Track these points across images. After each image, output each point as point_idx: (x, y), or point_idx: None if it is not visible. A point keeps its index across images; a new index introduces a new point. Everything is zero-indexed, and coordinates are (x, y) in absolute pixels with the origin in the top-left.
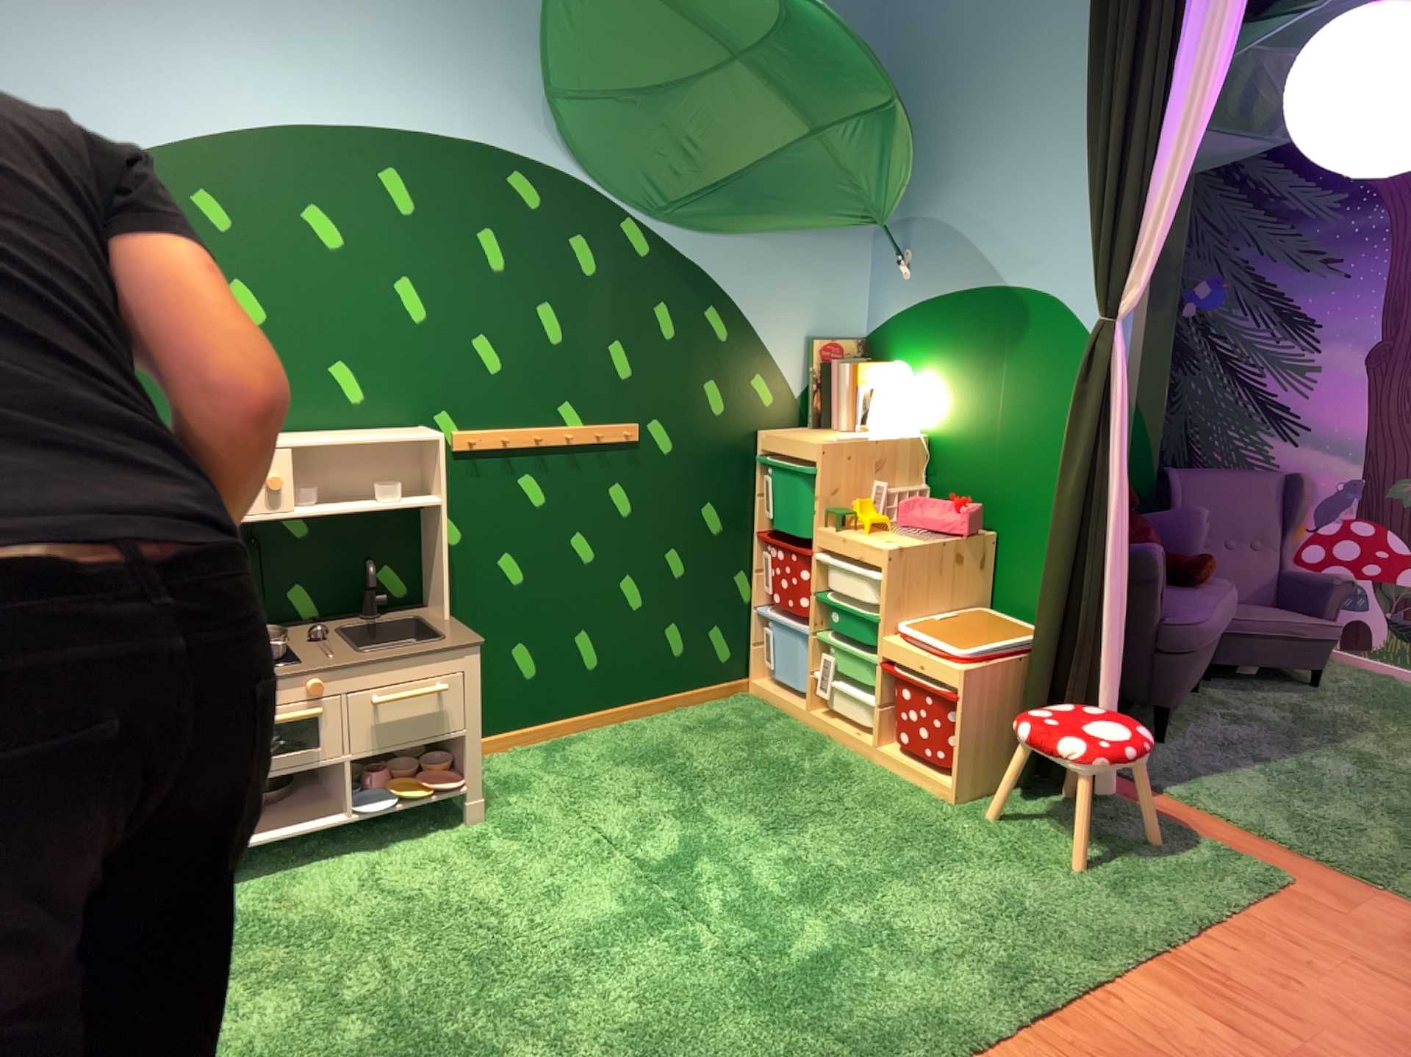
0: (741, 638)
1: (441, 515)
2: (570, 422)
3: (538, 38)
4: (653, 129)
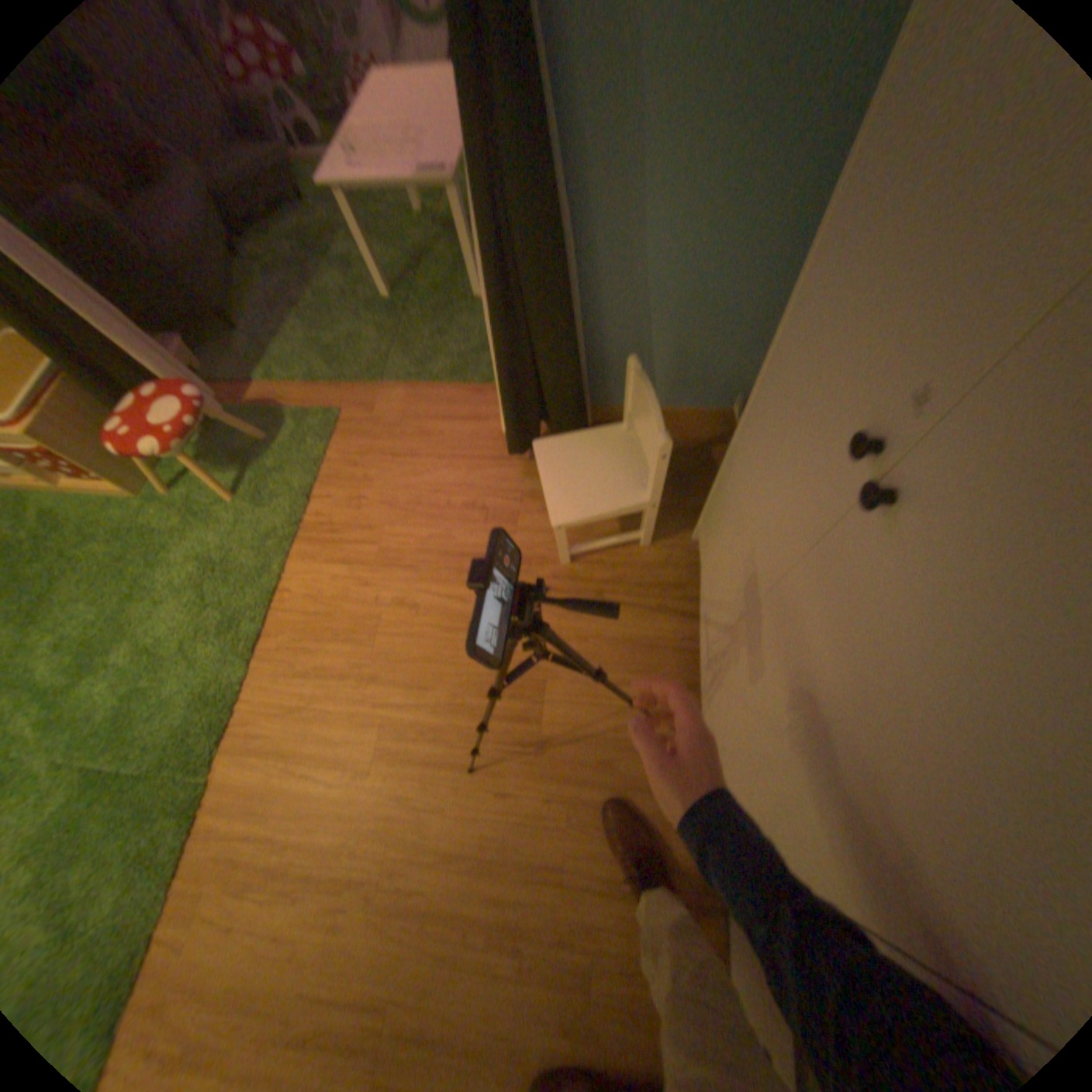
0: None
1: None
2: None
3: None
4: None
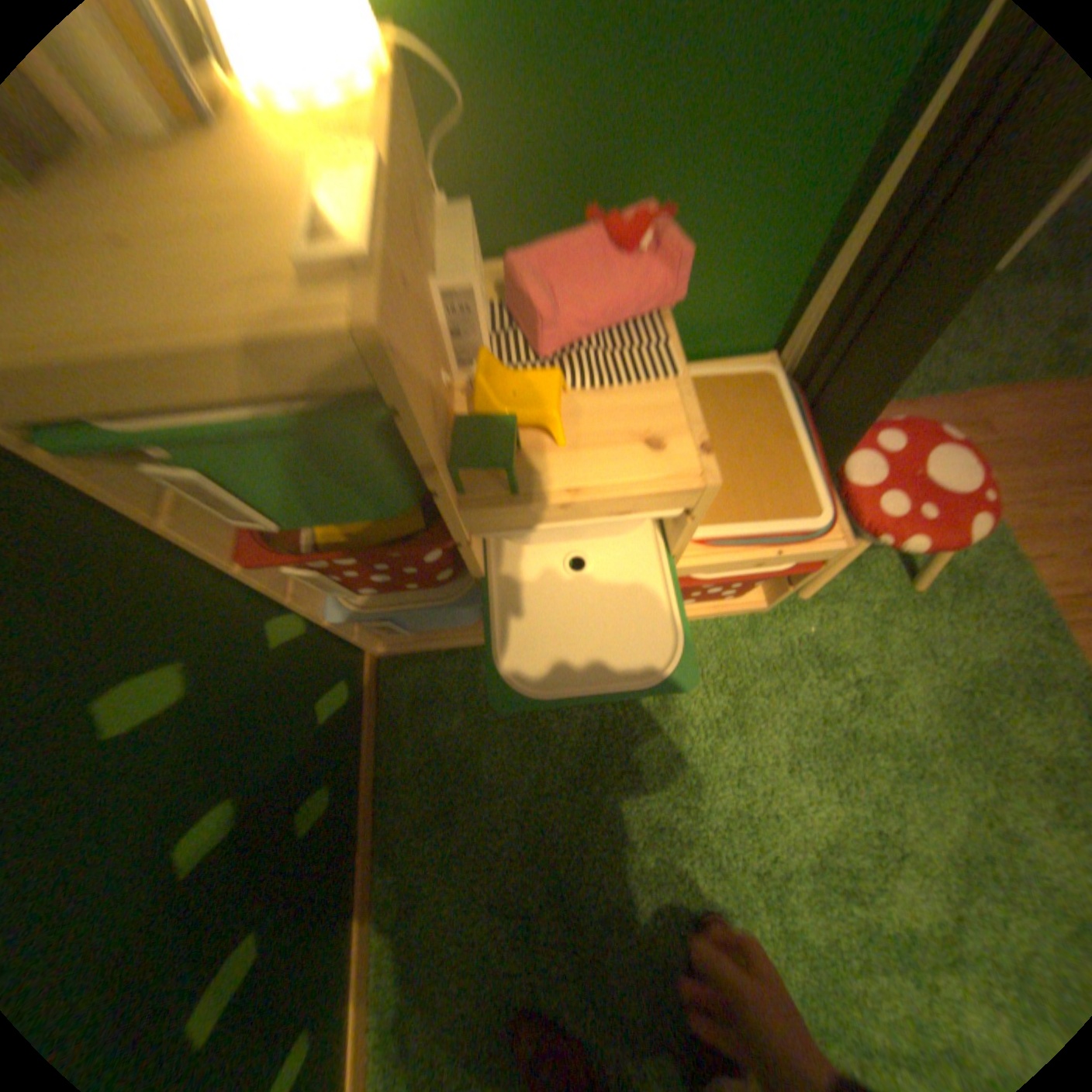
0: (333, 652)
1: None
2: None
3: None
4: None
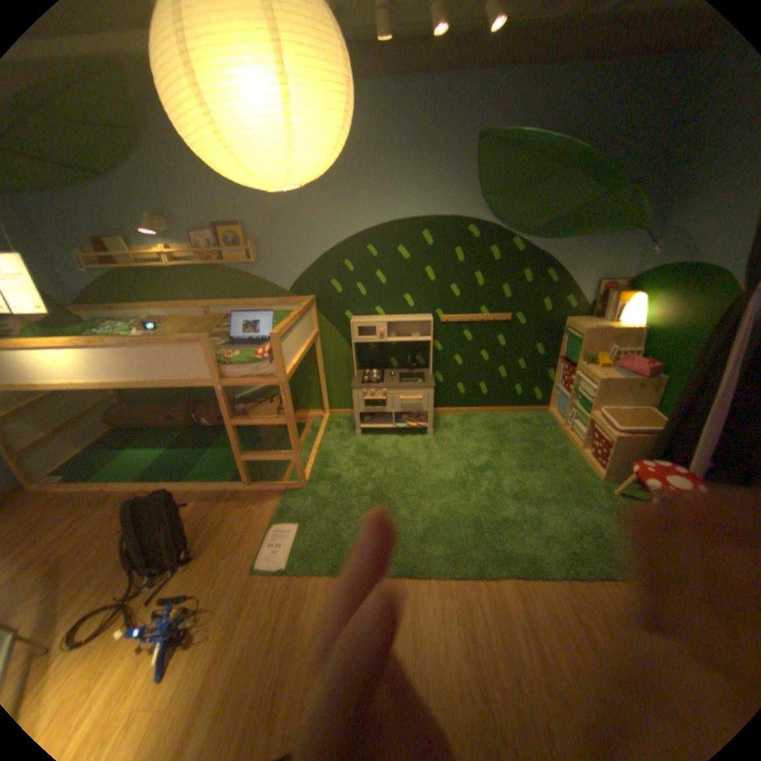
0: (547, 393)
1: (430, 345)
2: (483, 314)
3: (482, 172)
4: (527, 201)
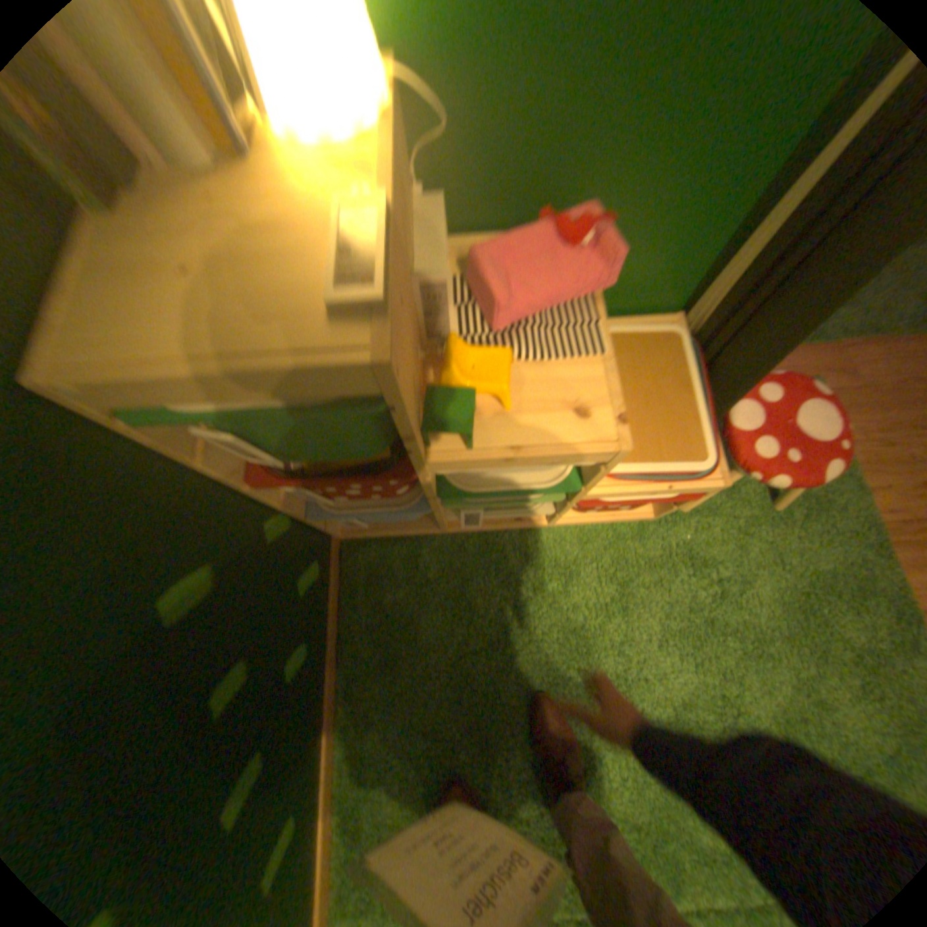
0: (309, 539)
1: None
2: None
3: None
4: None
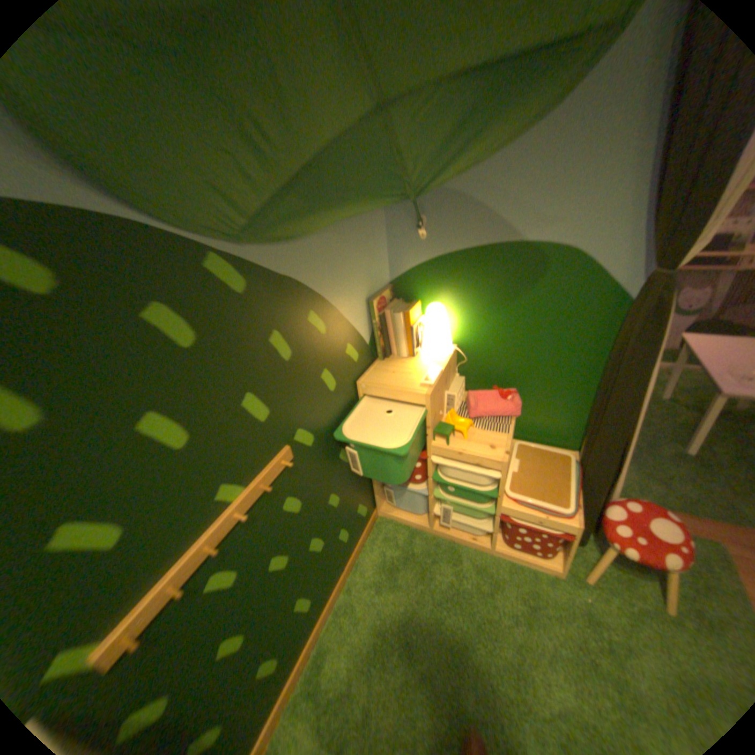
0: (369, 496)
1: None
2: (236, 496)
3: None
4: (211, 109)
